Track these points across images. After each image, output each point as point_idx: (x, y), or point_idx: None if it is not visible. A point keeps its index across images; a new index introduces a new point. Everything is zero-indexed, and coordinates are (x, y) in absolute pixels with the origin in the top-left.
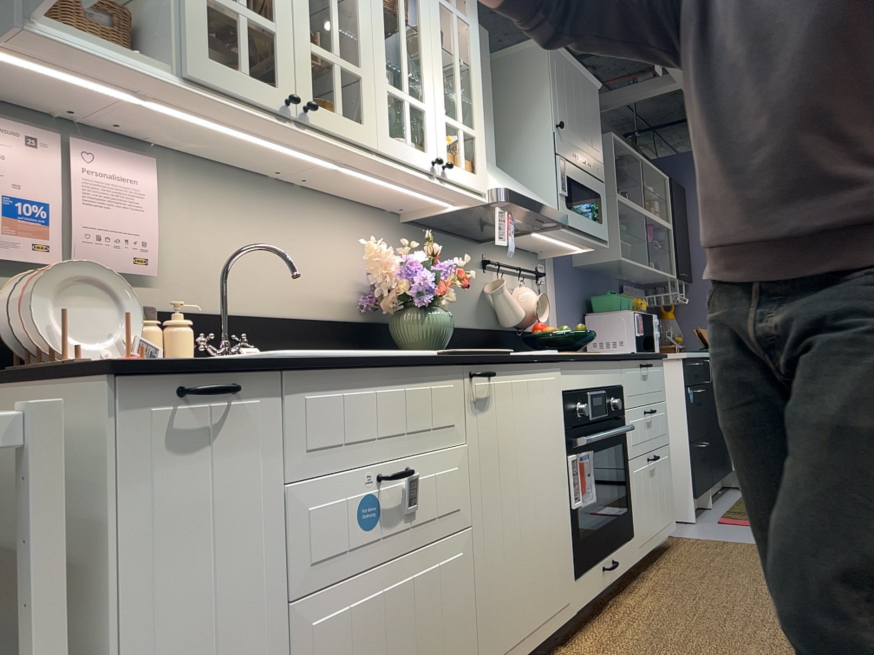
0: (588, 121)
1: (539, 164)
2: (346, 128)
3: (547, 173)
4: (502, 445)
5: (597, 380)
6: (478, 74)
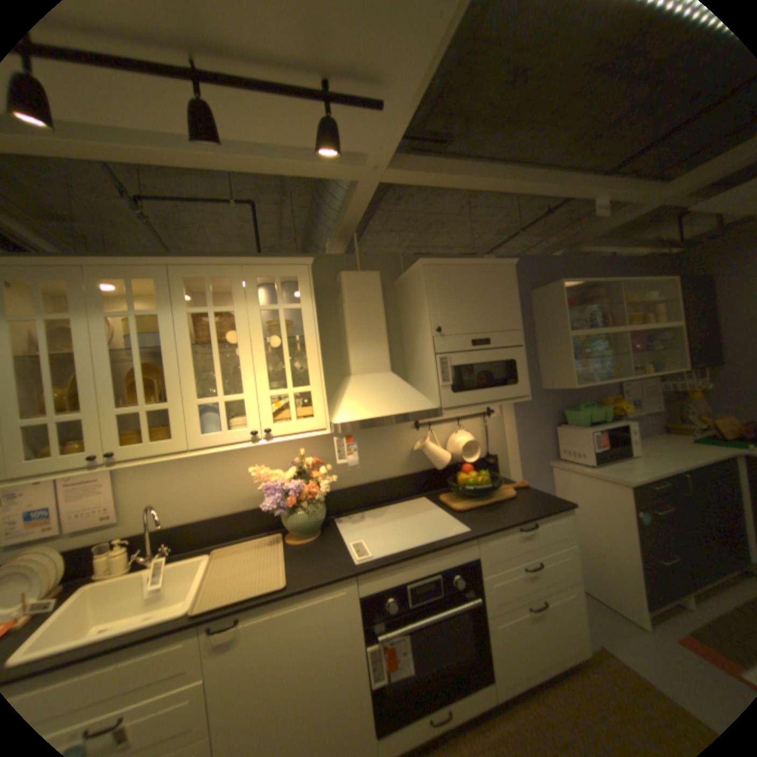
0: (492, 302)
1: (427, 361)
2: (154, 449)
3: (431, 369)
4: (255, 667)
5: (426, 570)
6: (313, 341)
